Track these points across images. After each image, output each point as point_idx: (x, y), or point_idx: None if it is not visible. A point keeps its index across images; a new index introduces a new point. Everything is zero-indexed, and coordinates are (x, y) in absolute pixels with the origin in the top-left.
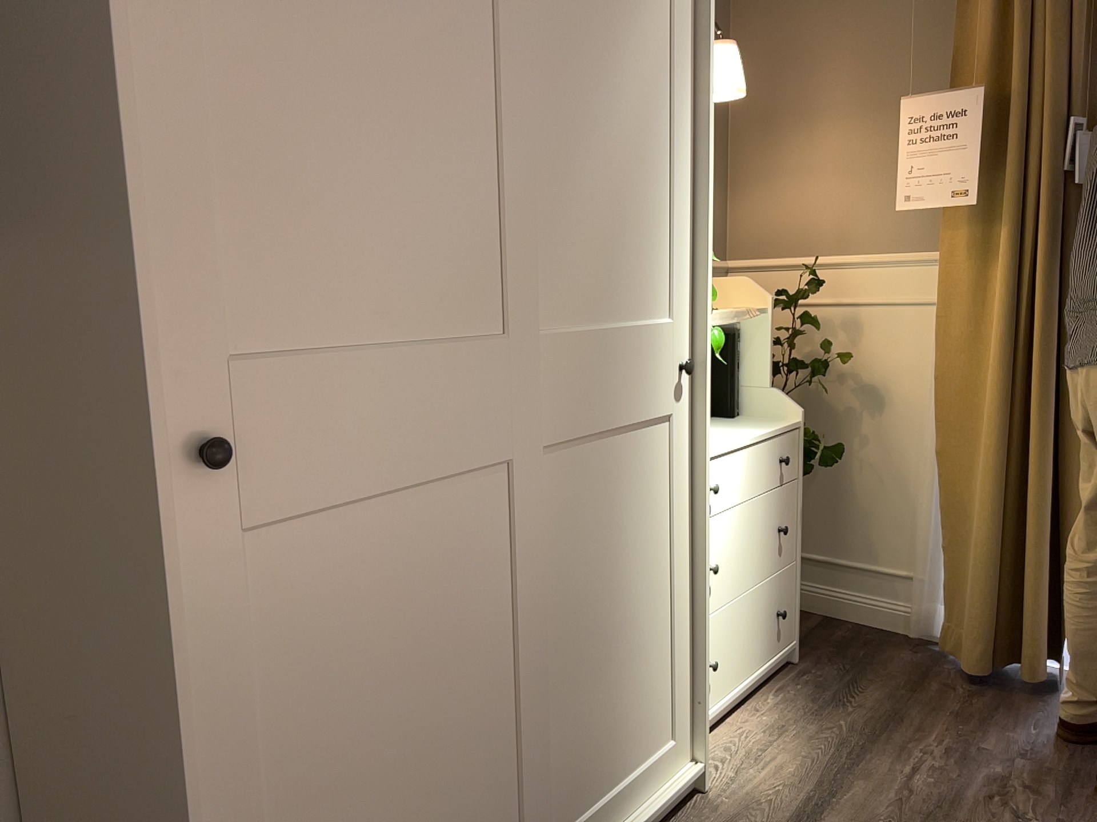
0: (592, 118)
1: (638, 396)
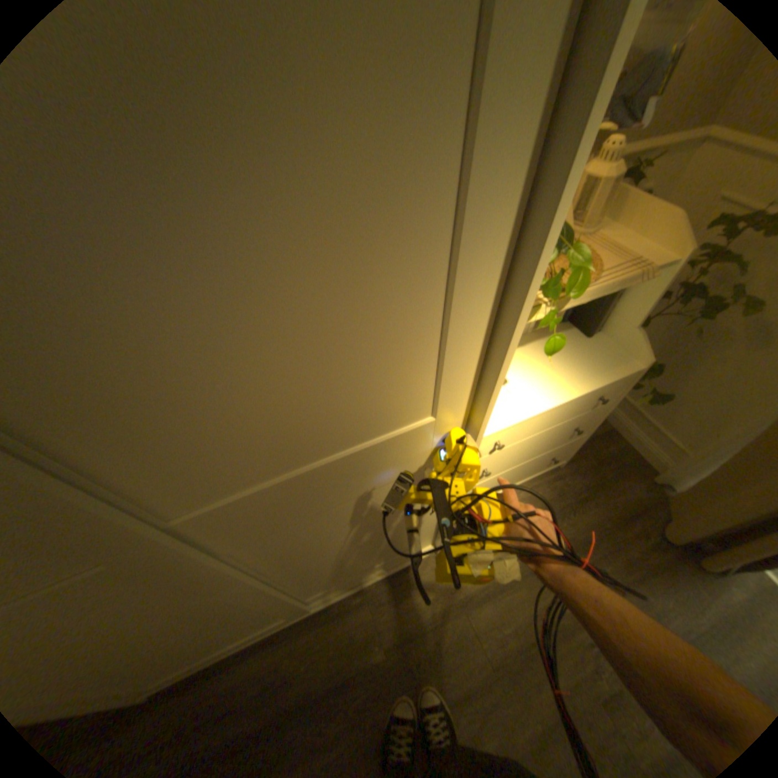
0: (165, 278)
1: (369, 480)
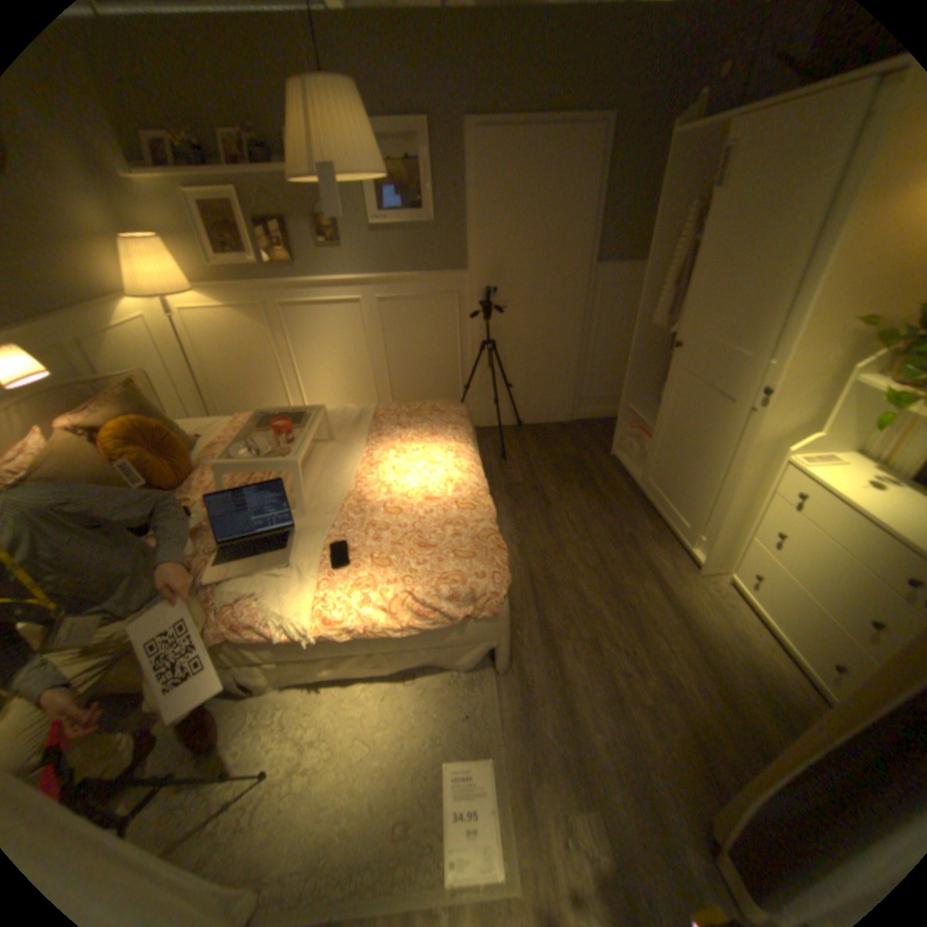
0: (764, 250)
1: (740, 385)
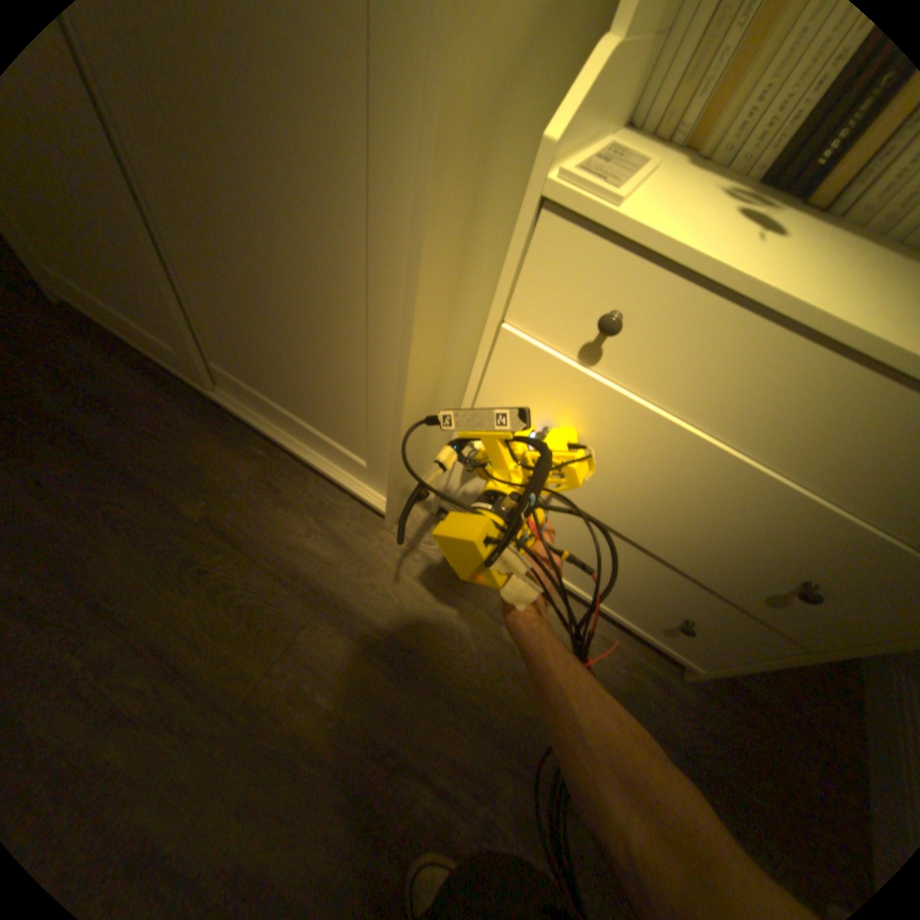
0: None
1: None
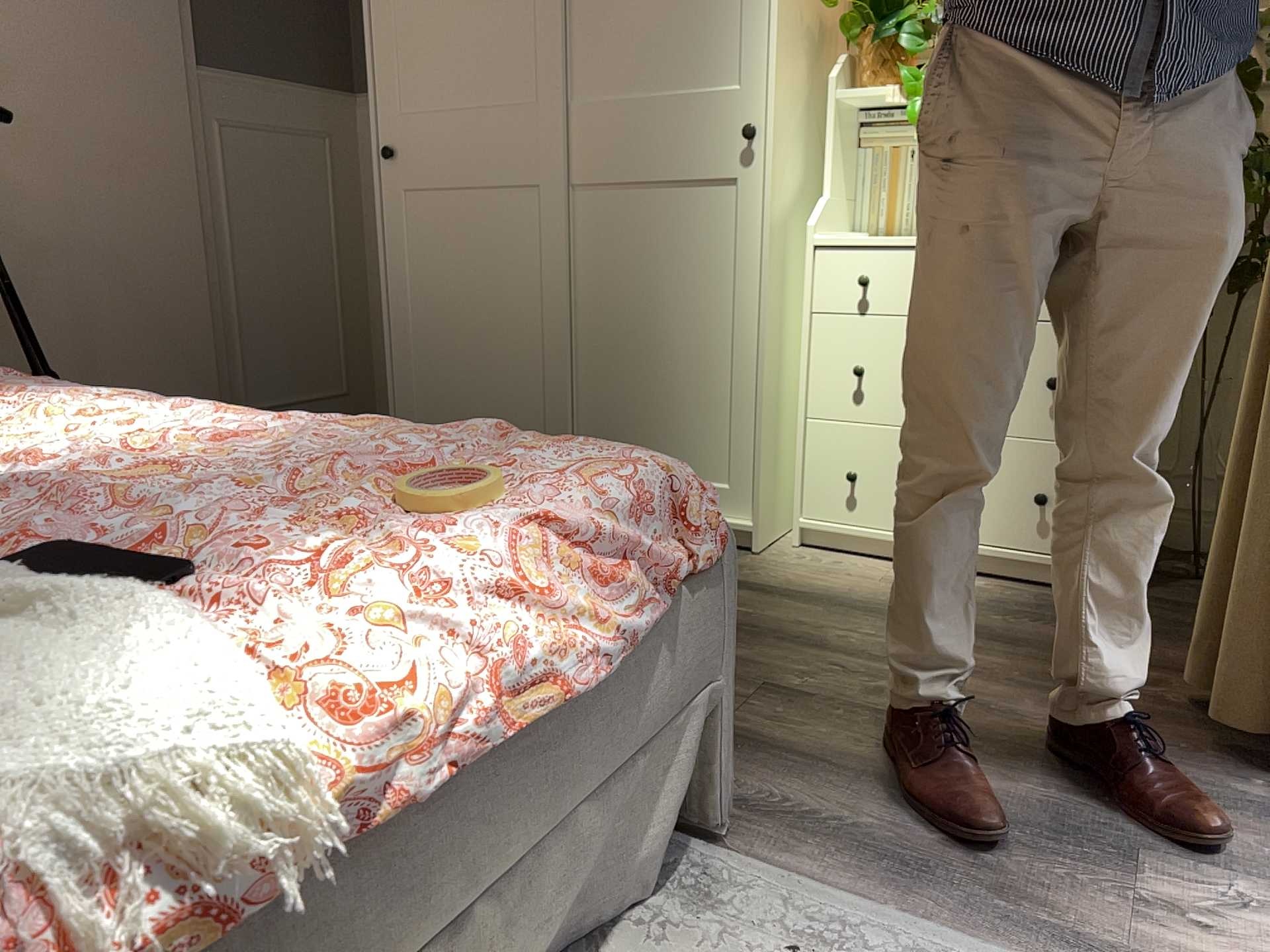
0: None
1: (683, 157)
